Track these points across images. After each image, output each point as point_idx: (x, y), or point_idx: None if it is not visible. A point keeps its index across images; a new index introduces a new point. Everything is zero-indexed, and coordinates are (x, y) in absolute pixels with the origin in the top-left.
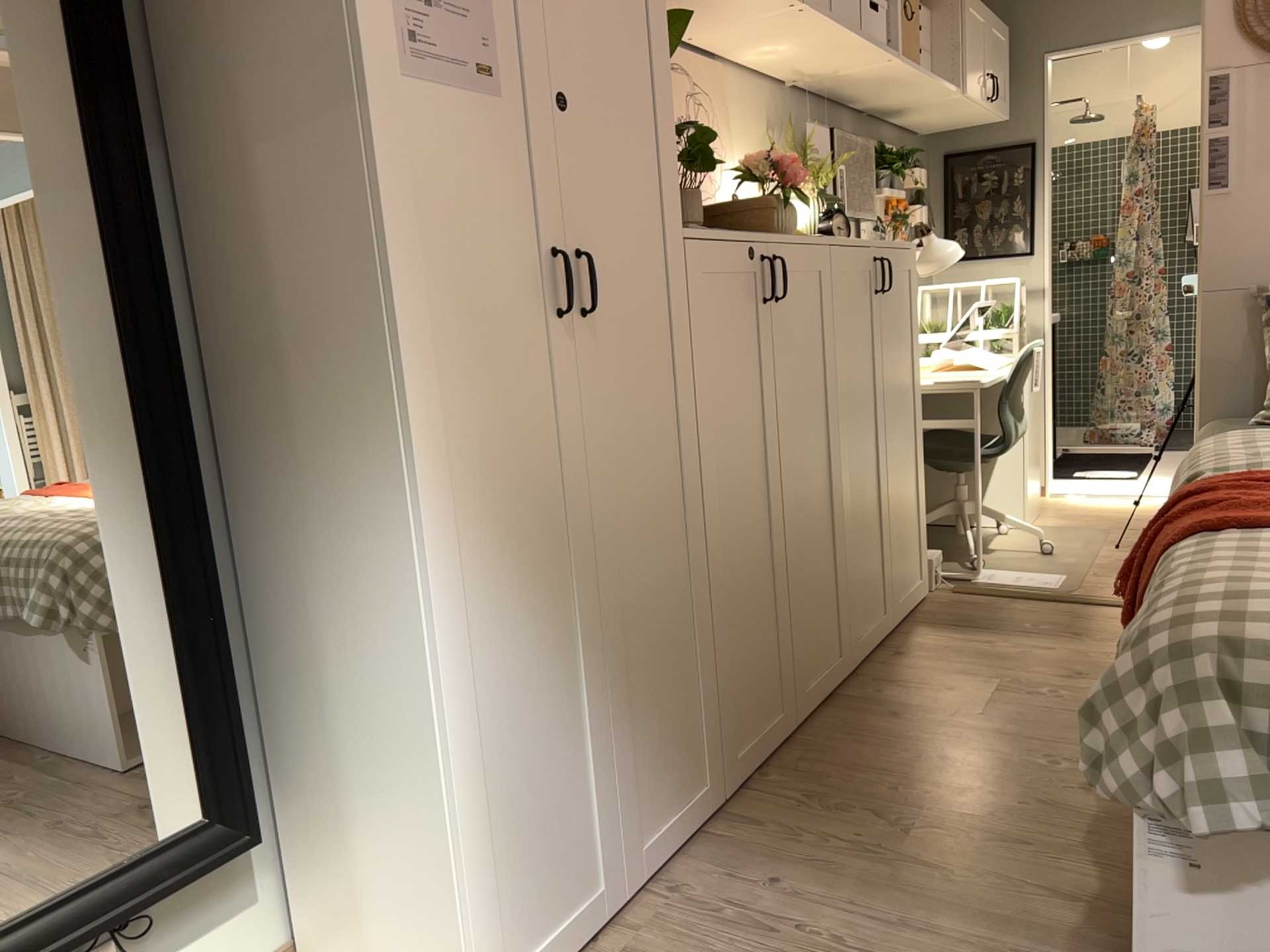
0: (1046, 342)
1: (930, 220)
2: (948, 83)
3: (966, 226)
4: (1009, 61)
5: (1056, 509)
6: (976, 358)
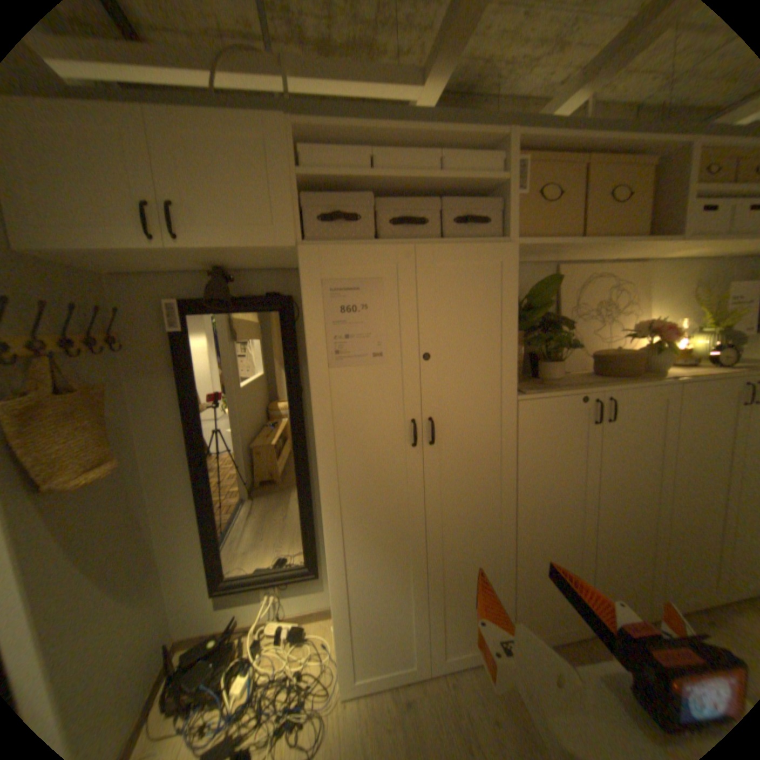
0: None
1: None
2: None
3: None
4: None
5: None
6: None
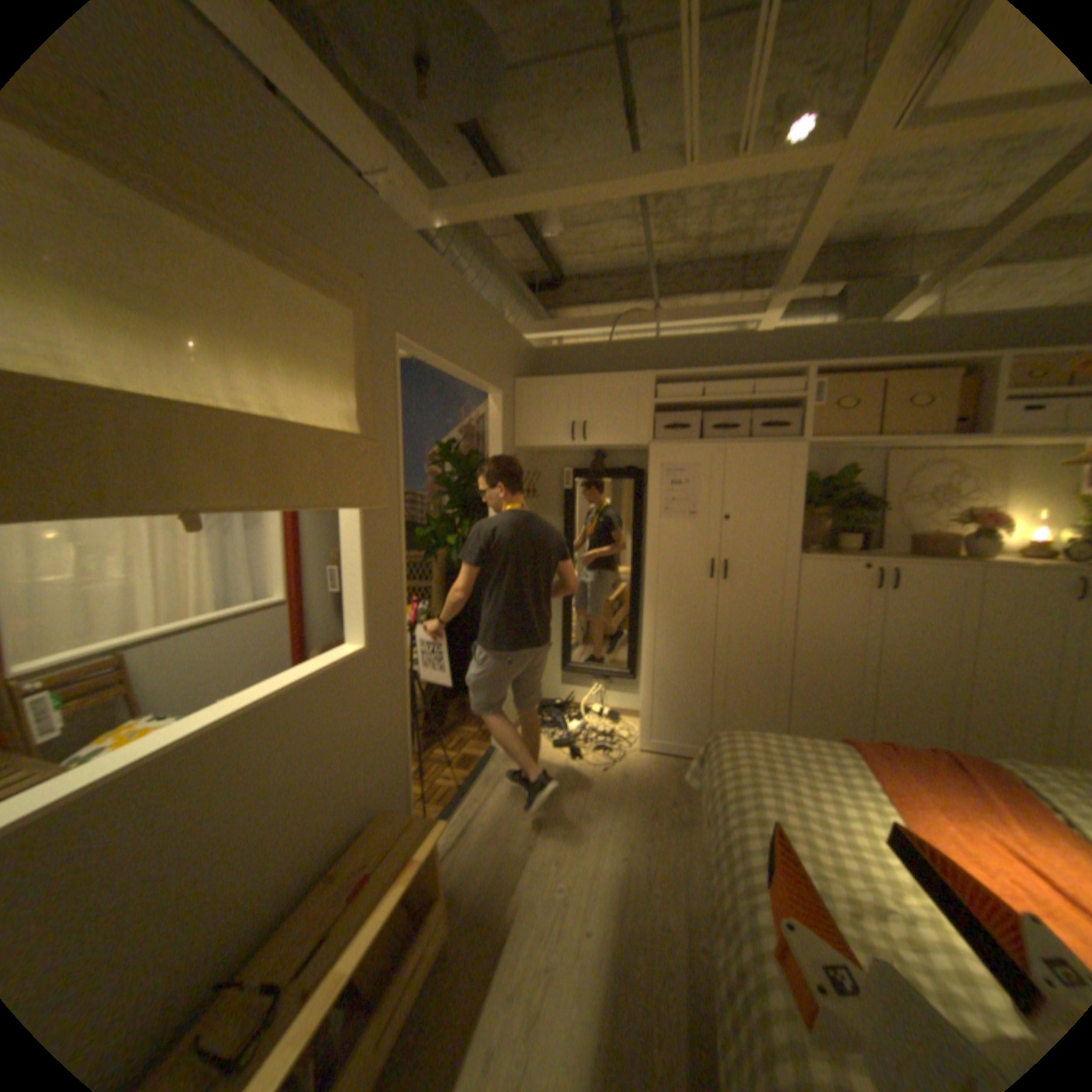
0: None
1: None
2: None
3: None
4: None
5: None
6: None
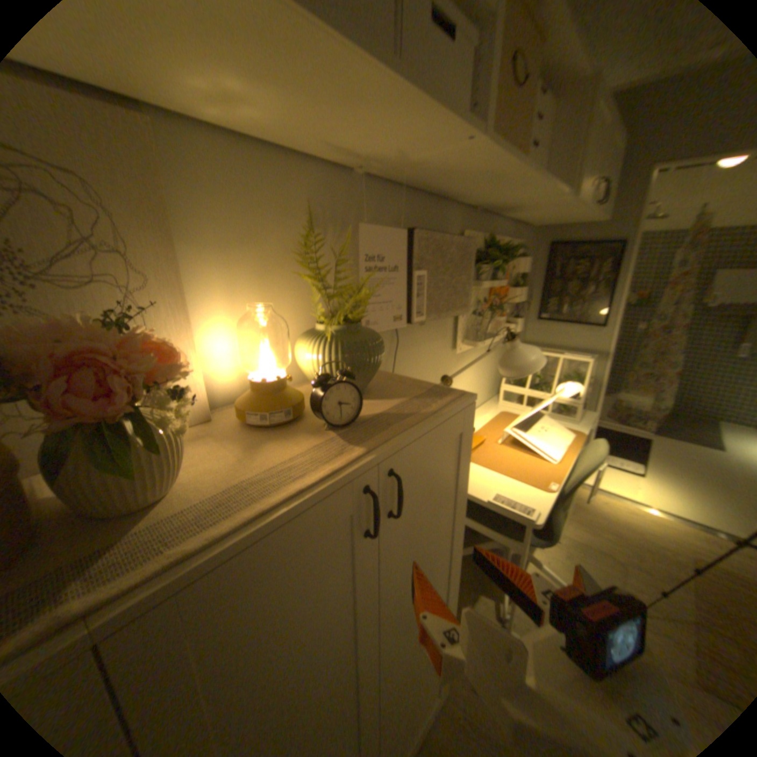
0: (605, 390)
1: (535, 290)
2: (567, 182)
3: (560, 298)
4: (624, 168)
5: (587, 517)
6: (544, 445)
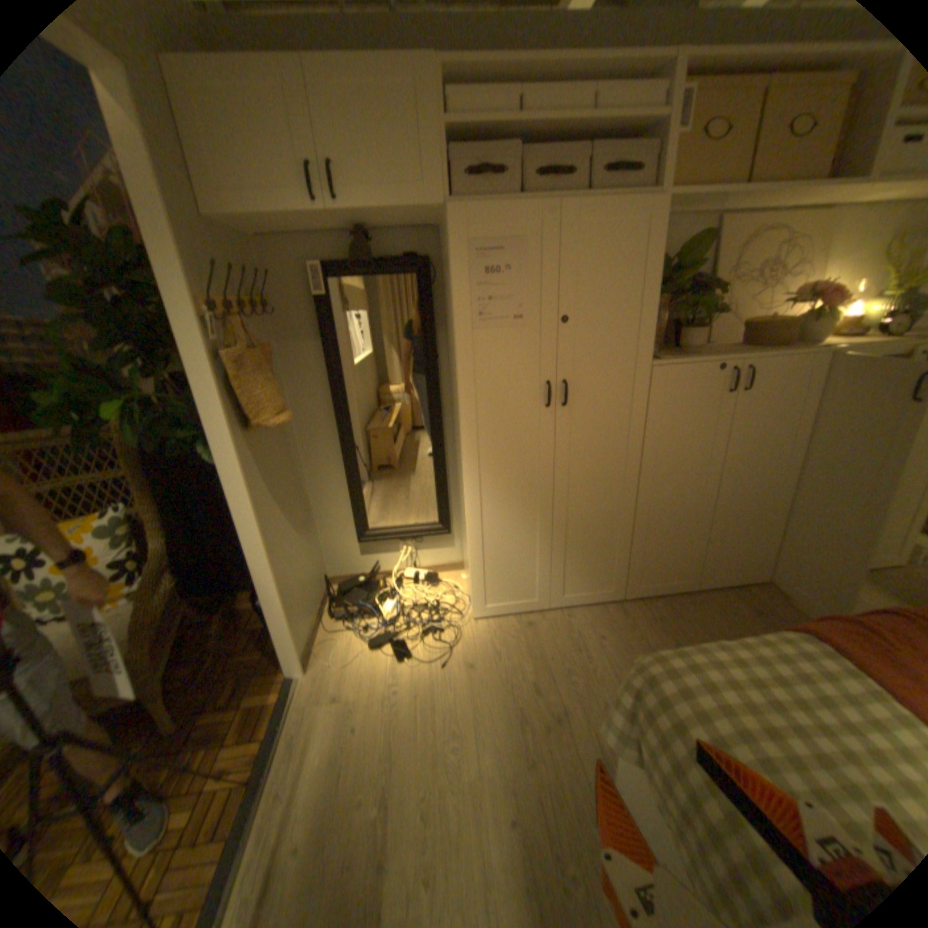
0: None
1: None
2: None
3: None
4: None
5: None
6: None
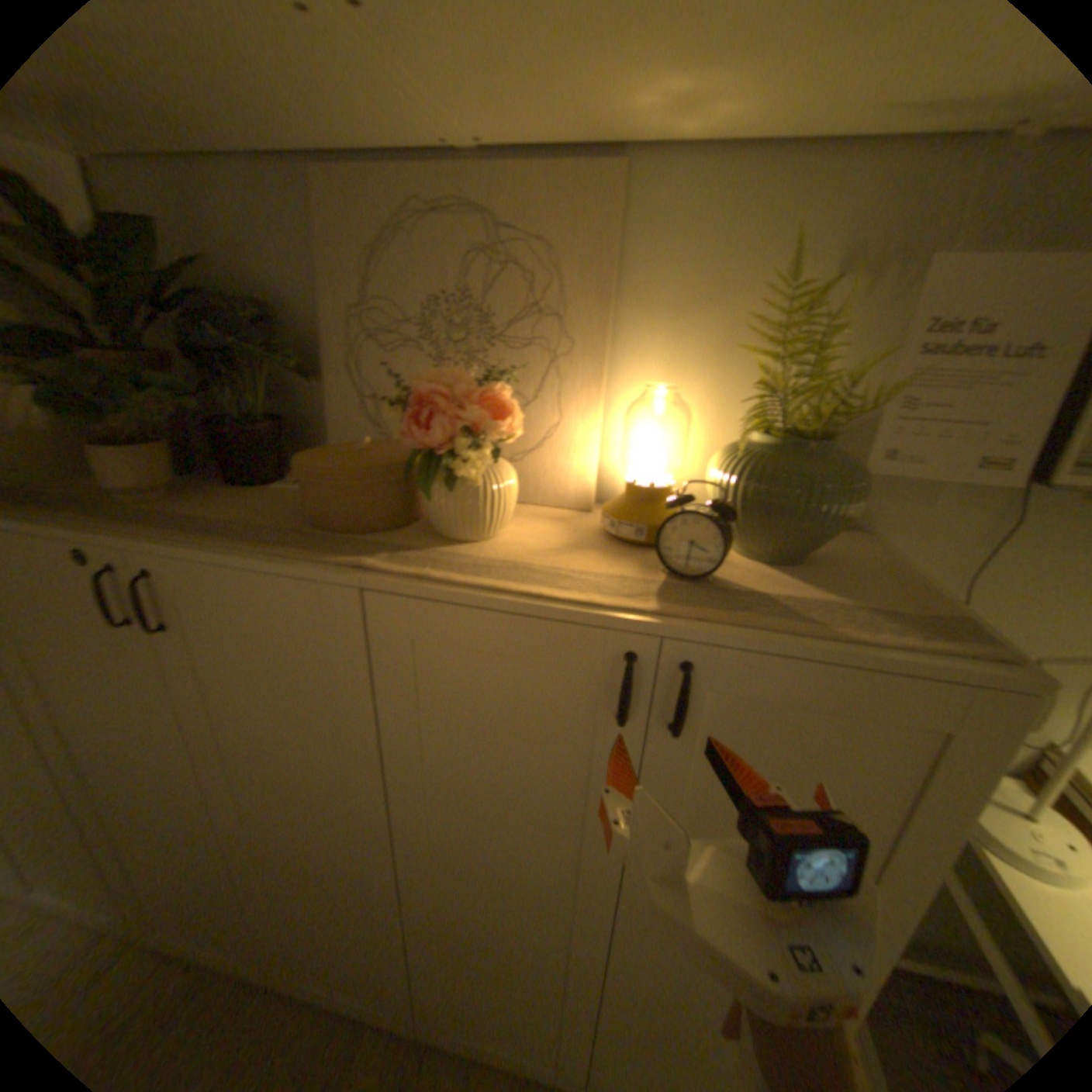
0: None
1: None
2: None
3: None
4: None
5: None
6: None
